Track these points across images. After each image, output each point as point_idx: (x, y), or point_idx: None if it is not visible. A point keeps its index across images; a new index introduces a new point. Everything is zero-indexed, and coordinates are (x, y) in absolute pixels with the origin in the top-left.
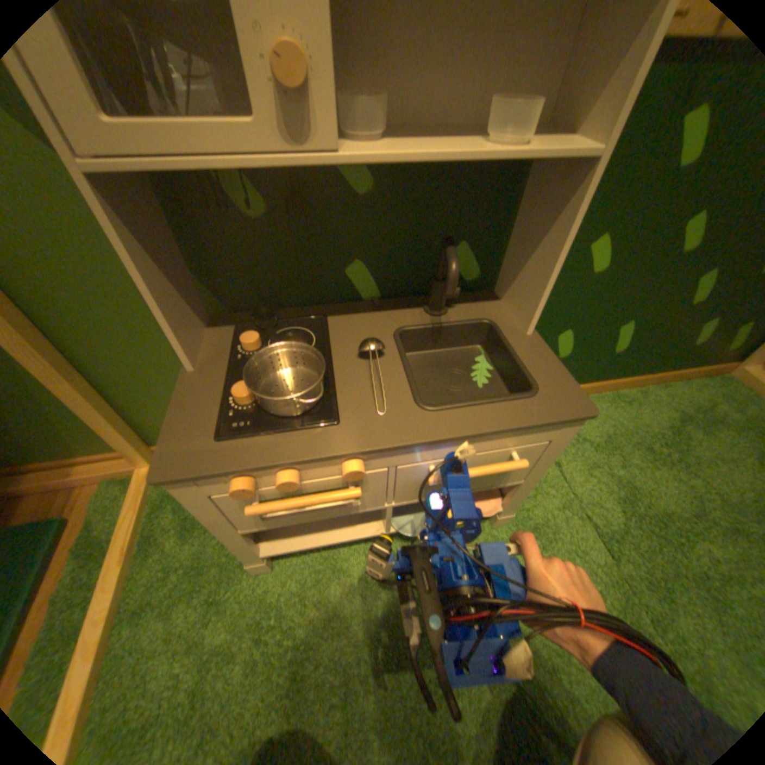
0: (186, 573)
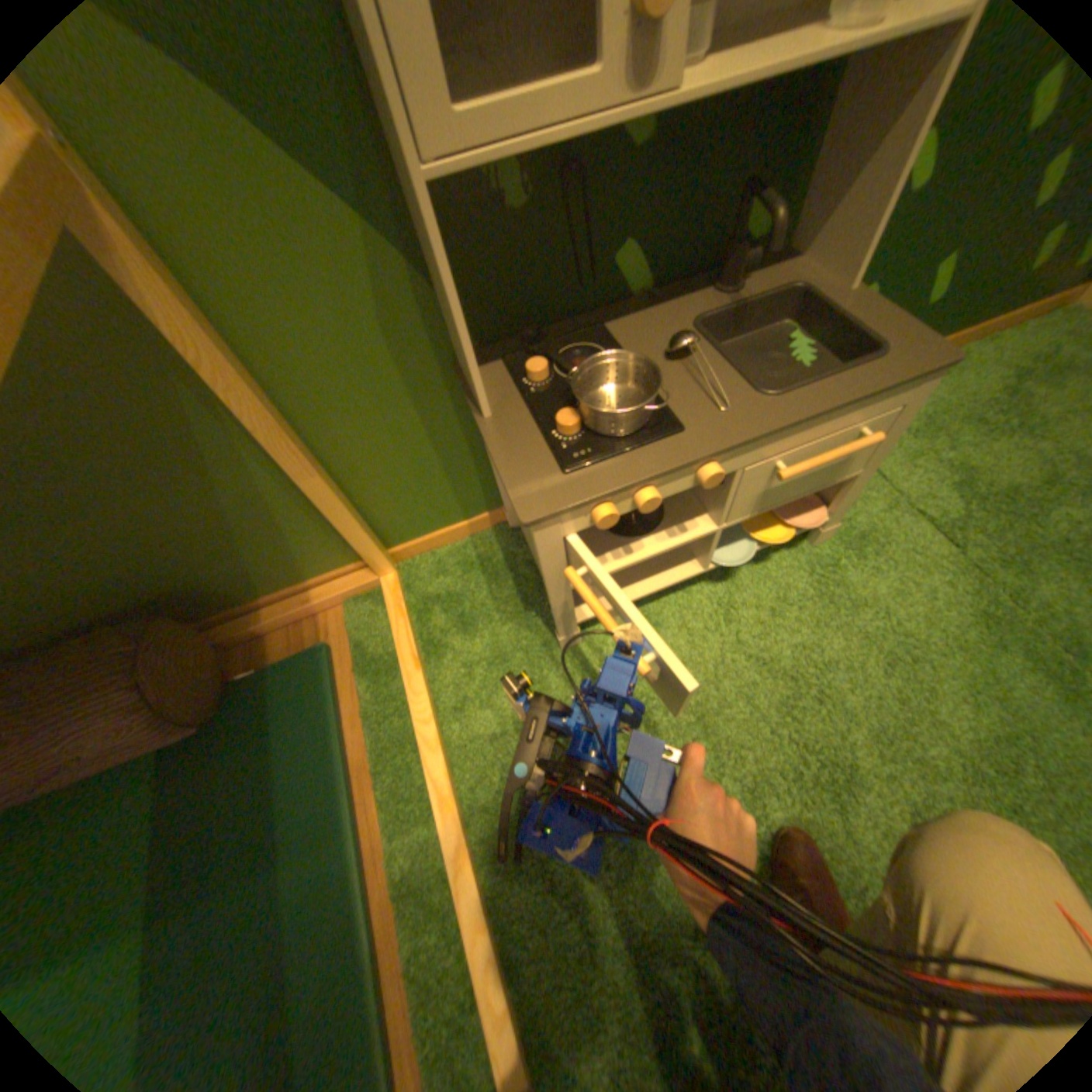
0: (488, 663)
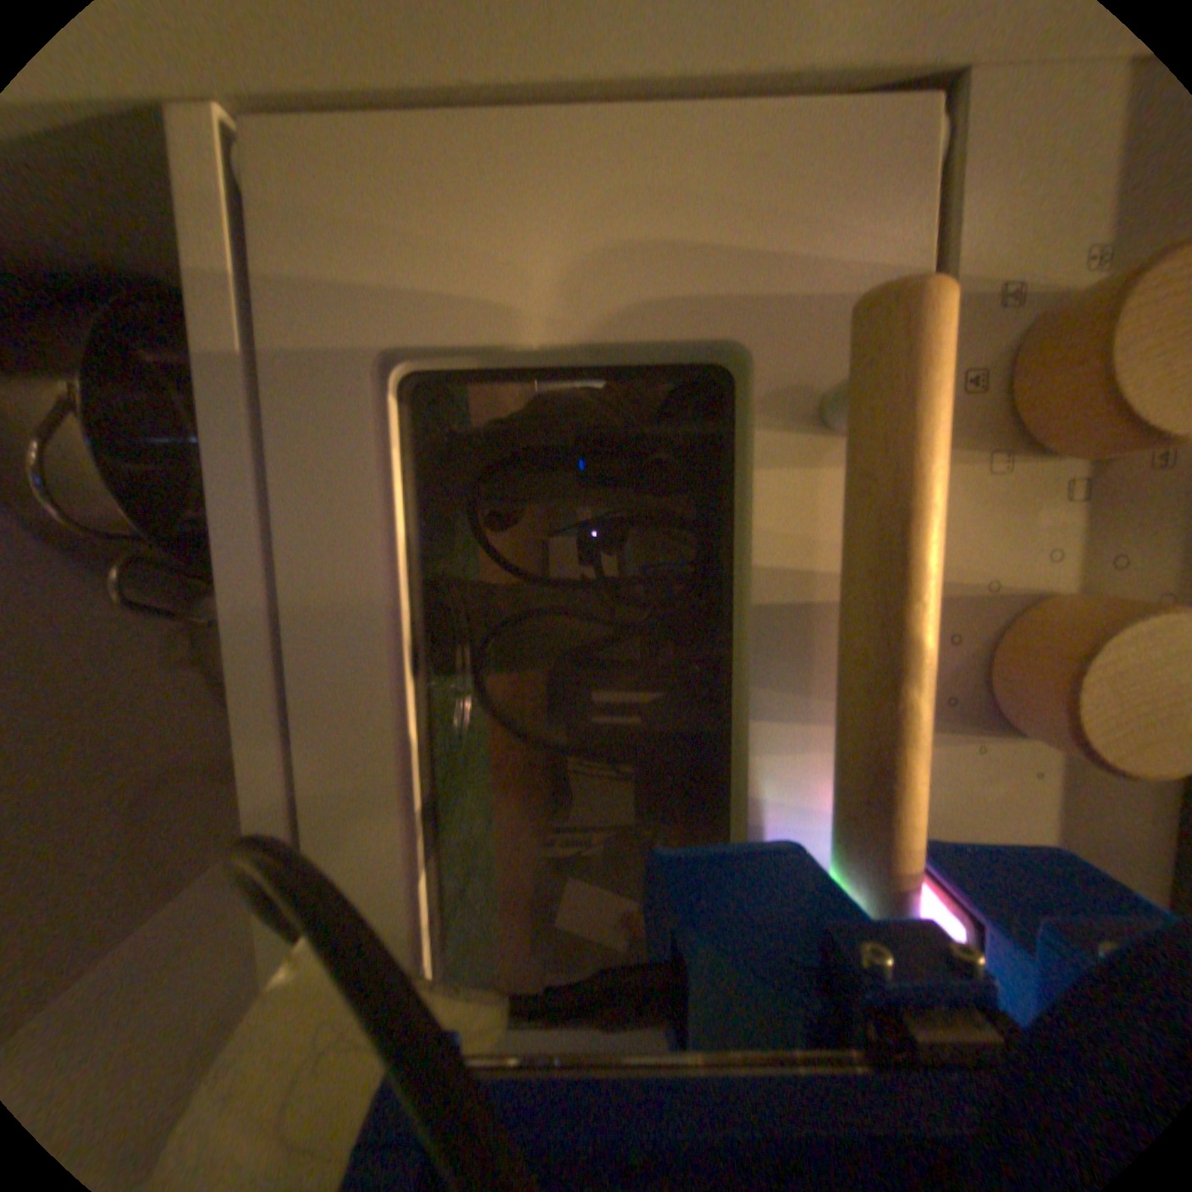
0: None
